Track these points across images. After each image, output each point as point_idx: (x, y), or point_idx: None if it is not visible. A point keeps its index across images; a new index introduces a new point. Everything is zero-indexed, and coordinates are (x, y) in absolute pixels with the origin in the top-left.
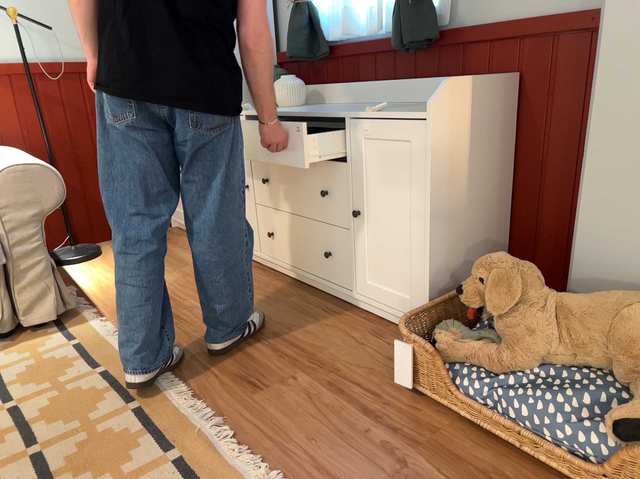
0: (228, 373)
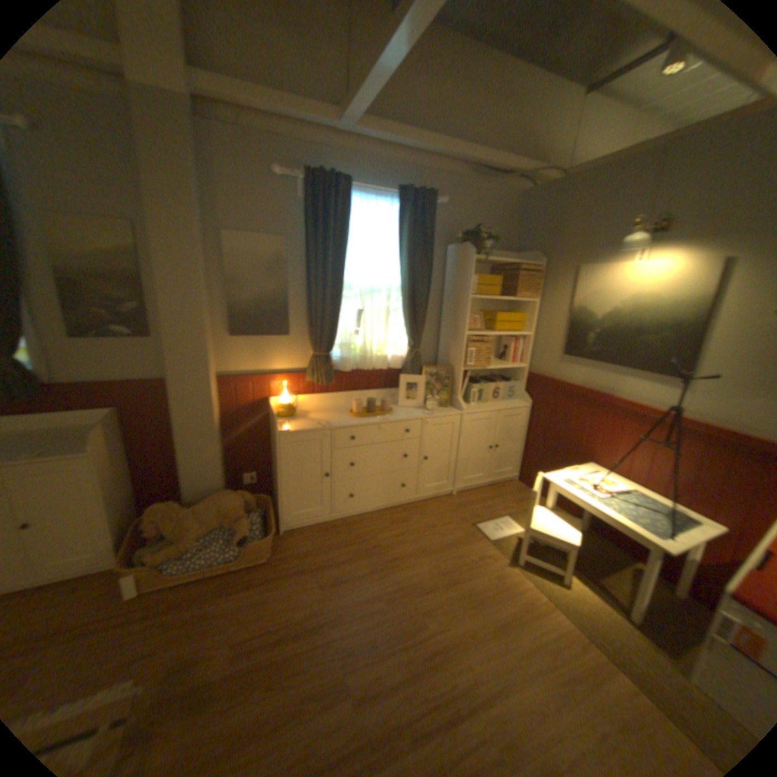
0: None
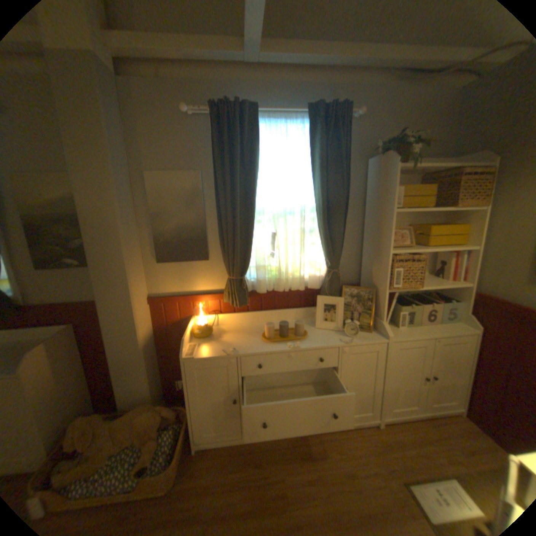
0: None
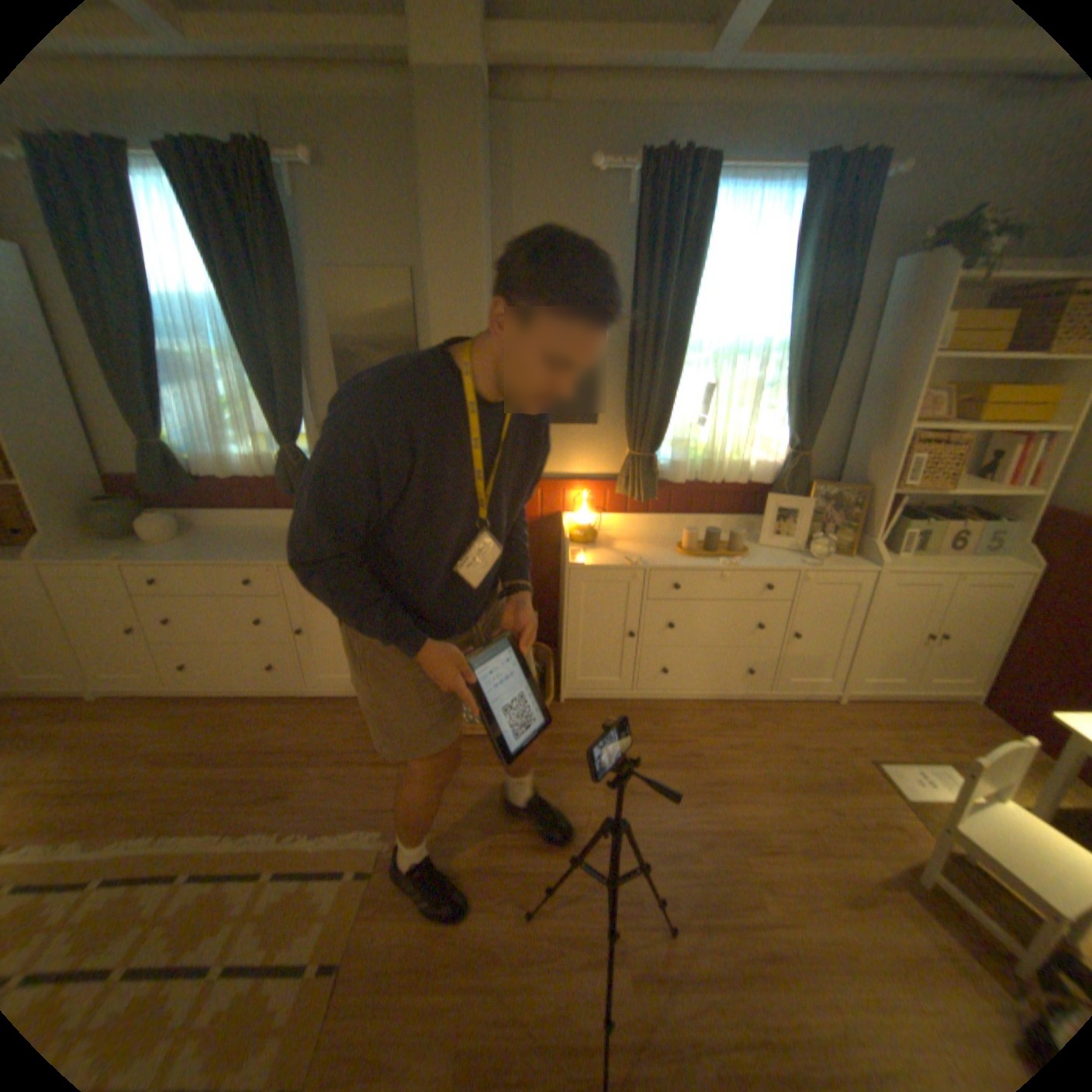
0: (243, 805)
